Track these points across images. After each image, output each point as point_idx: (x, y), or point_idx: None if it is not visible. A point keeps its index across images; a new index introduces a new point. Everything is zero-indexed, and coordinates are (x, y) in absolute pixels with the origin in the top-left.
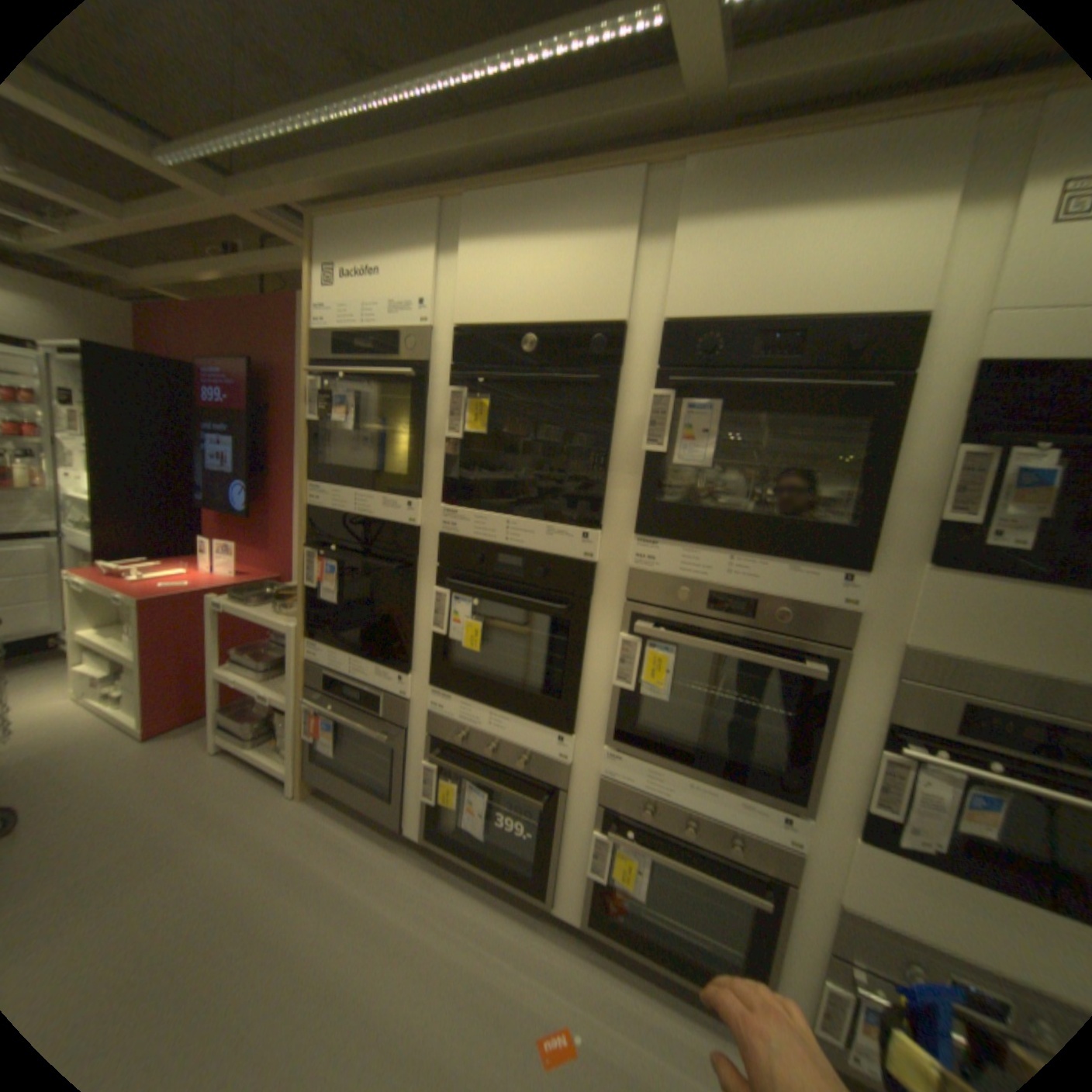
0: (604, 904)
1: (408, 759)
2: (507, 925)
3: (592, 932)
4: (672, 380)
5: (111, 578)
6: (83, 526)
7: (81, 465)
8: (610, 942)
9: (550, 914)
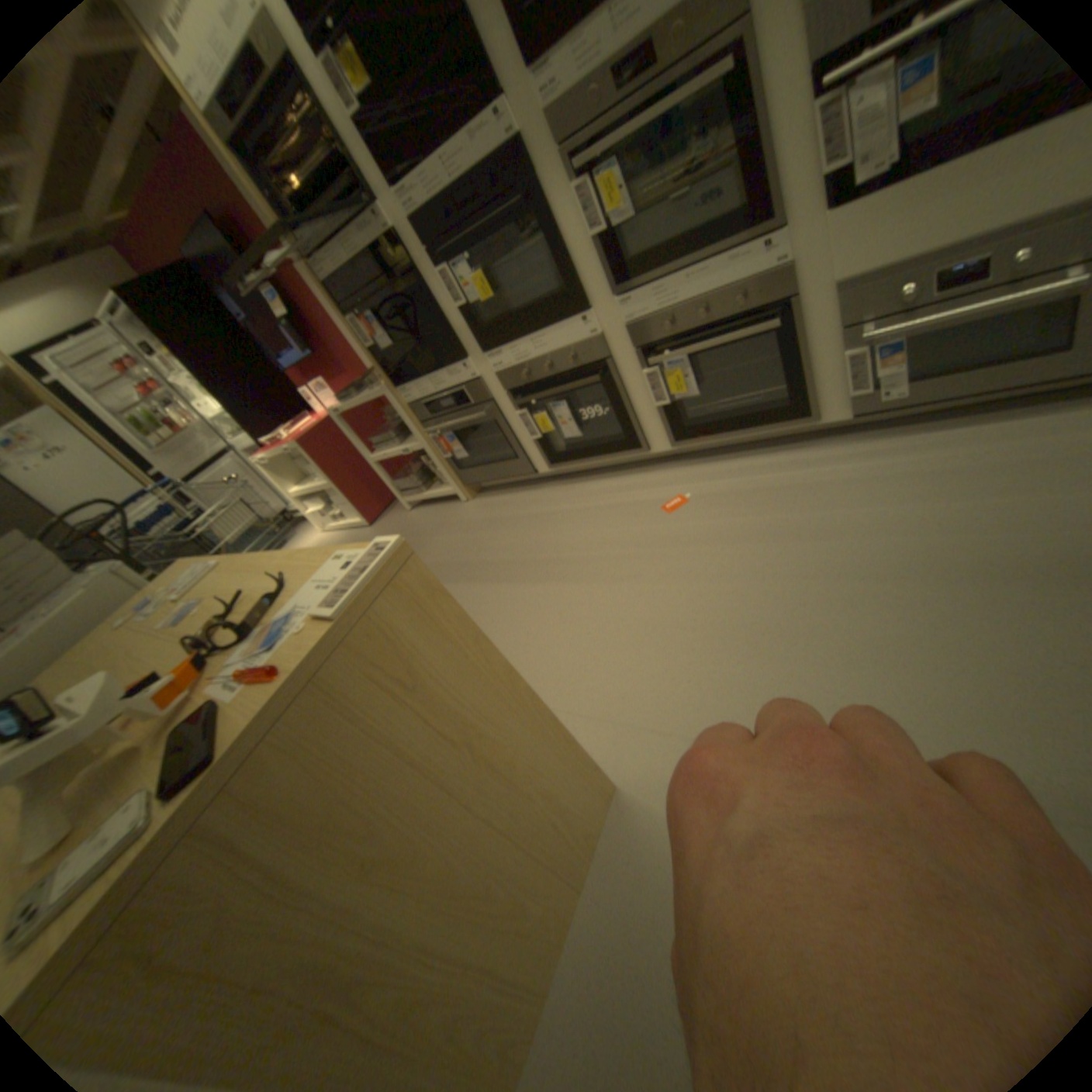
0: (676, 416)
1: (507, 417)
2: (627, 477)
3: (680, 441)
4: None
5: (272, 444)
6: (234, 432)
7: (194, 390)
8: (695, 440)
9: (651, 453)
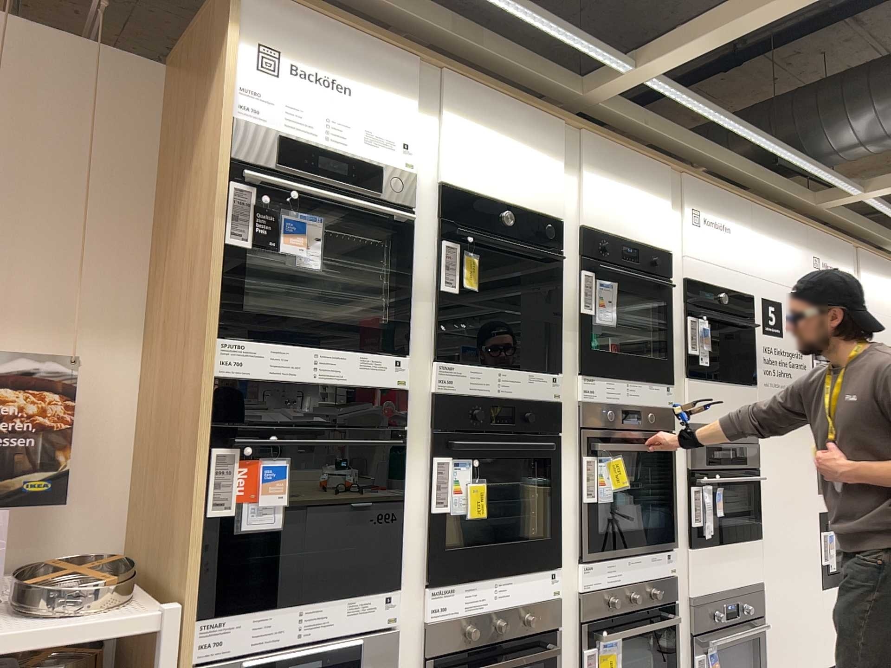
0: None
1: None
2: None
3: None
4: (592, 268)
5: None
6: None
7: None
8: None
9: None
